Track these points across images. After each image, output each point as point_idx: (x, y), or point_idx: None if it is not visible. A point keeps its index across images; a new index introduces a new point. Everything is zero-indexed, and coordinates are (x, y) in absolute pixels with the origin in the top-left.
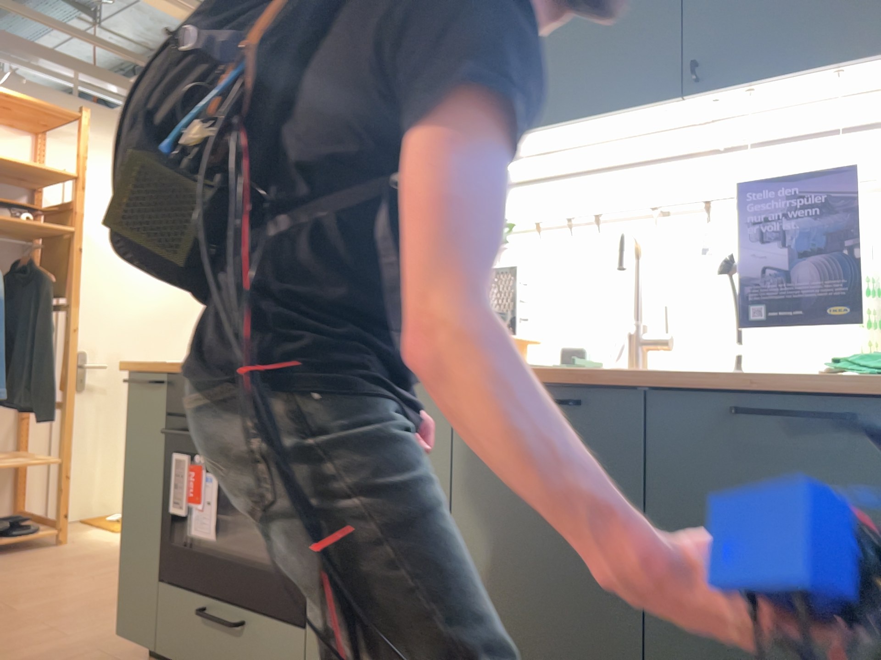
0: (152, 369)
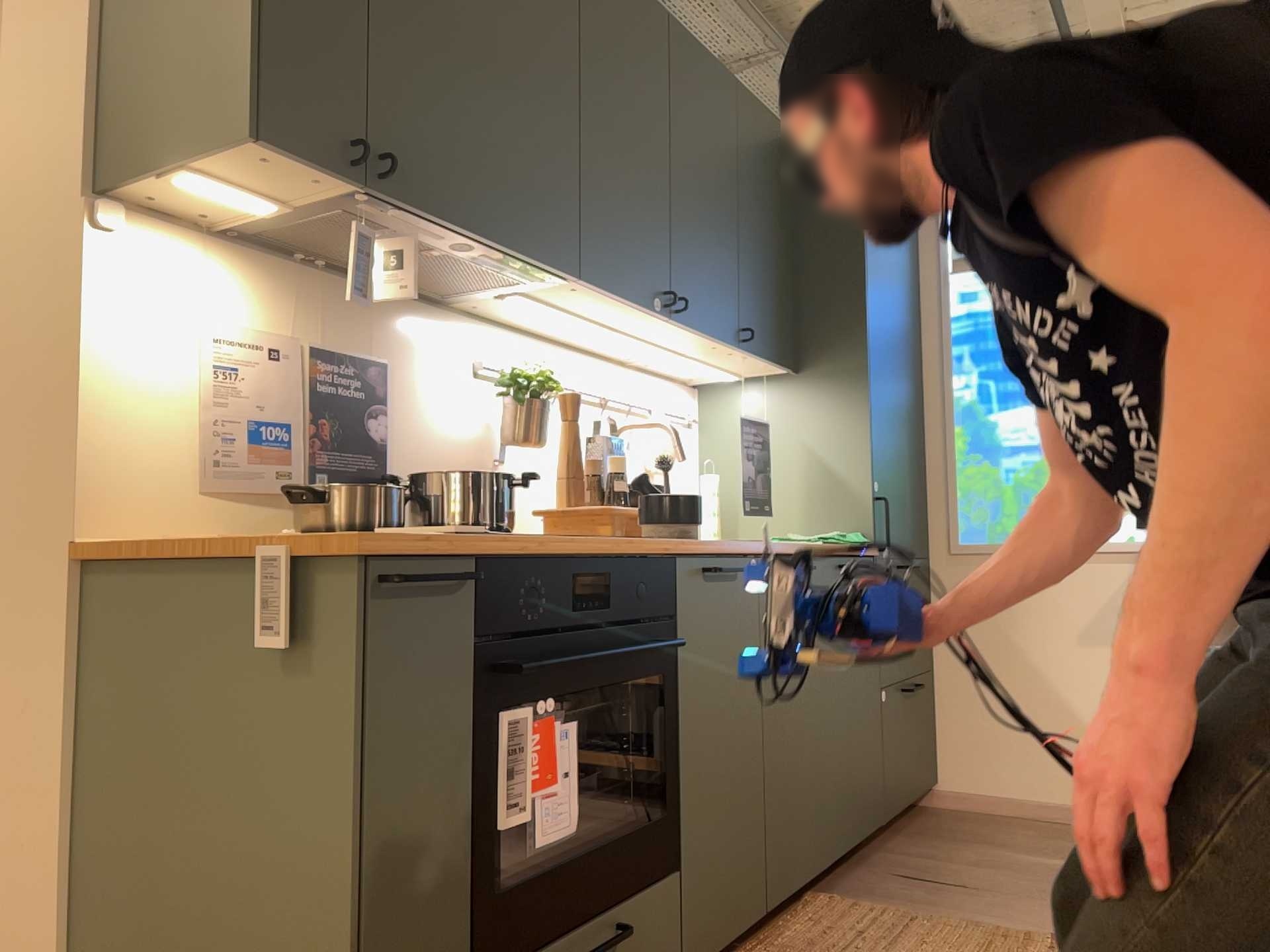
0: (451, 547)
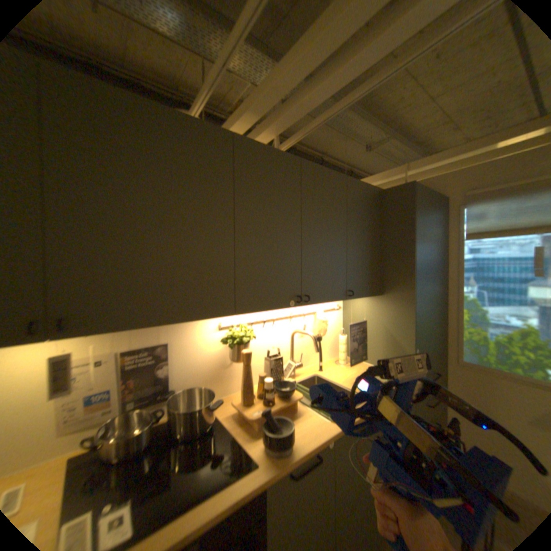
0: None
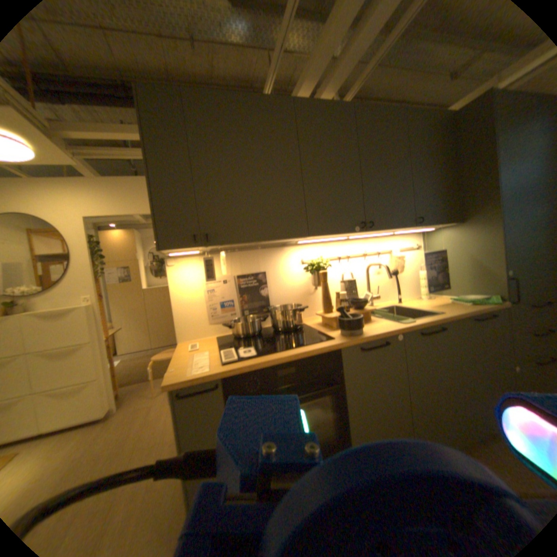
0: (207, 378)
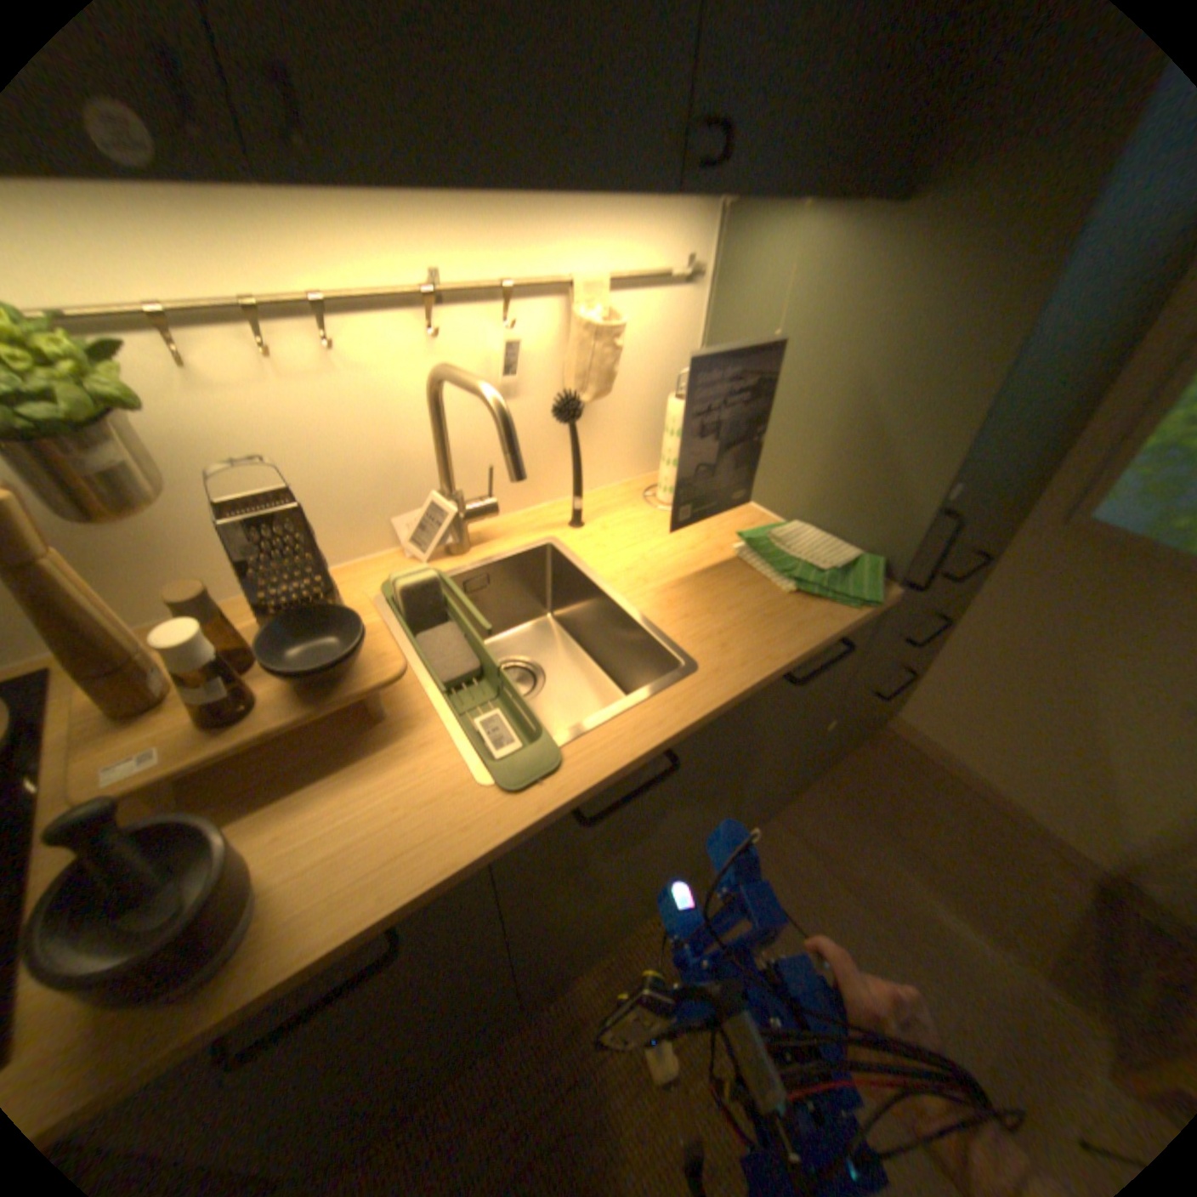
0: None
